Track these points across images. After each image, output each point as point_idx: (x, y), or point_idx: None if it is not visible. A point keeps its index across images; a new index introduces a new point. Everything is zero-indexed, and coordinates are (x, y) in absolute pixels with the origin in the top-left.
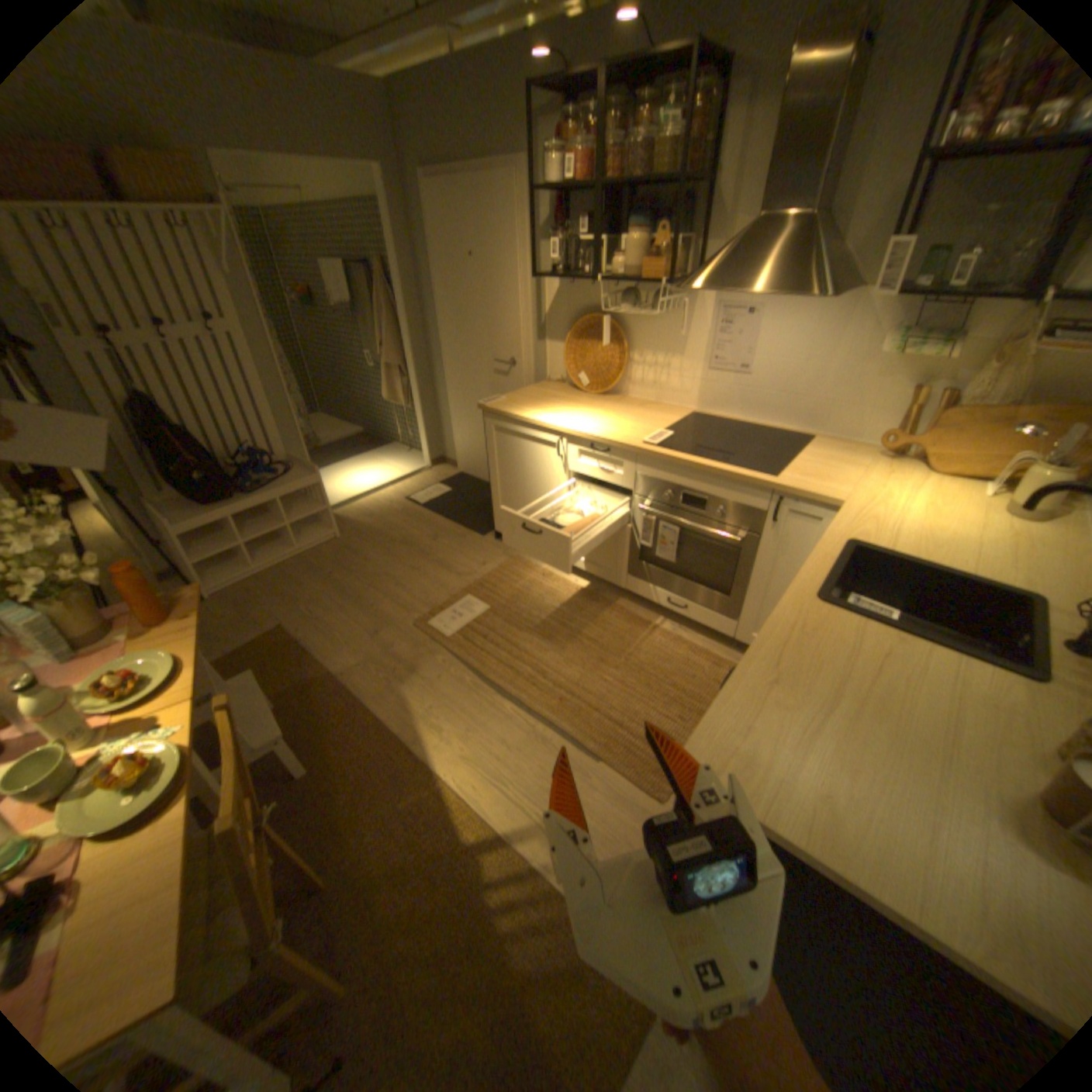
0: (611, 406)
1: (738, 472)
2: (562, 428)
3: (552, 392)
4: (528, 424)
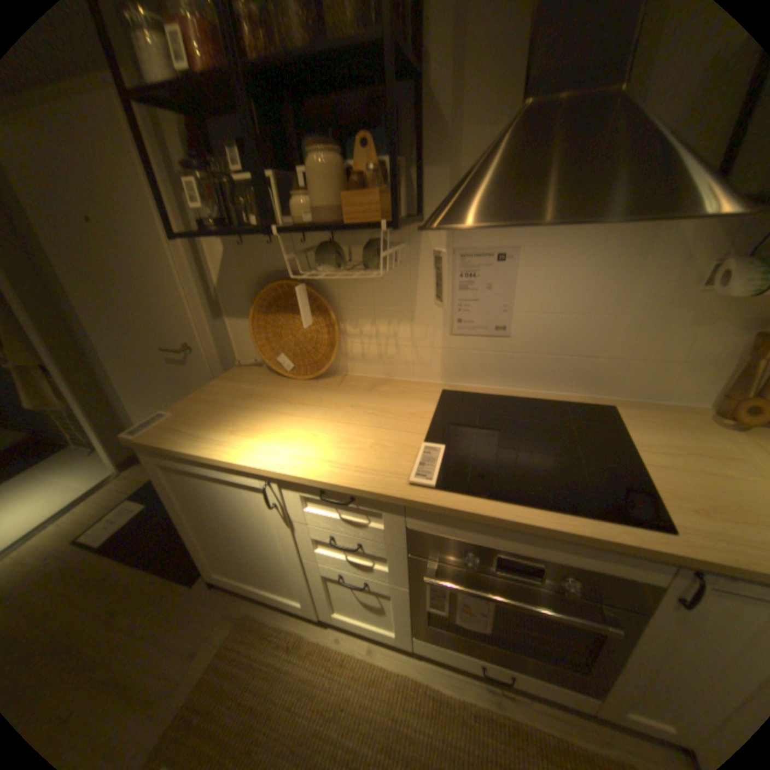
0: (333, 396)
1: (610, 530)
2: (267, 468)
3: (246, 384)
4: (209, 461)
